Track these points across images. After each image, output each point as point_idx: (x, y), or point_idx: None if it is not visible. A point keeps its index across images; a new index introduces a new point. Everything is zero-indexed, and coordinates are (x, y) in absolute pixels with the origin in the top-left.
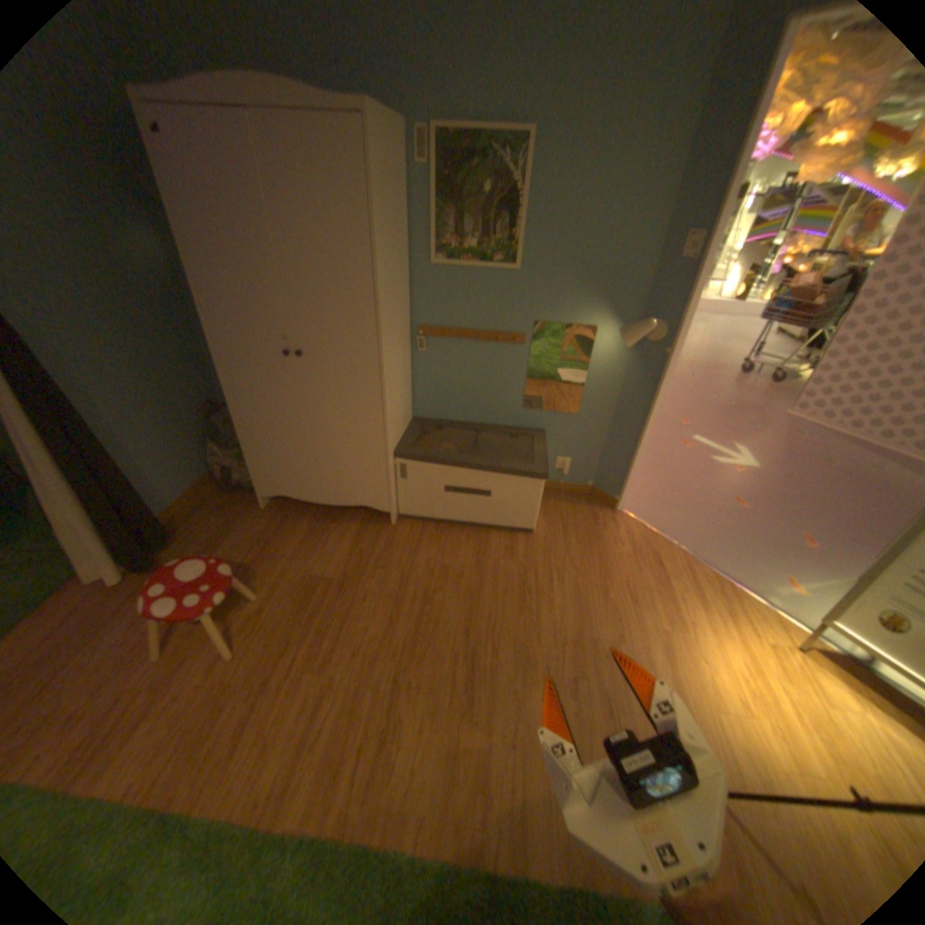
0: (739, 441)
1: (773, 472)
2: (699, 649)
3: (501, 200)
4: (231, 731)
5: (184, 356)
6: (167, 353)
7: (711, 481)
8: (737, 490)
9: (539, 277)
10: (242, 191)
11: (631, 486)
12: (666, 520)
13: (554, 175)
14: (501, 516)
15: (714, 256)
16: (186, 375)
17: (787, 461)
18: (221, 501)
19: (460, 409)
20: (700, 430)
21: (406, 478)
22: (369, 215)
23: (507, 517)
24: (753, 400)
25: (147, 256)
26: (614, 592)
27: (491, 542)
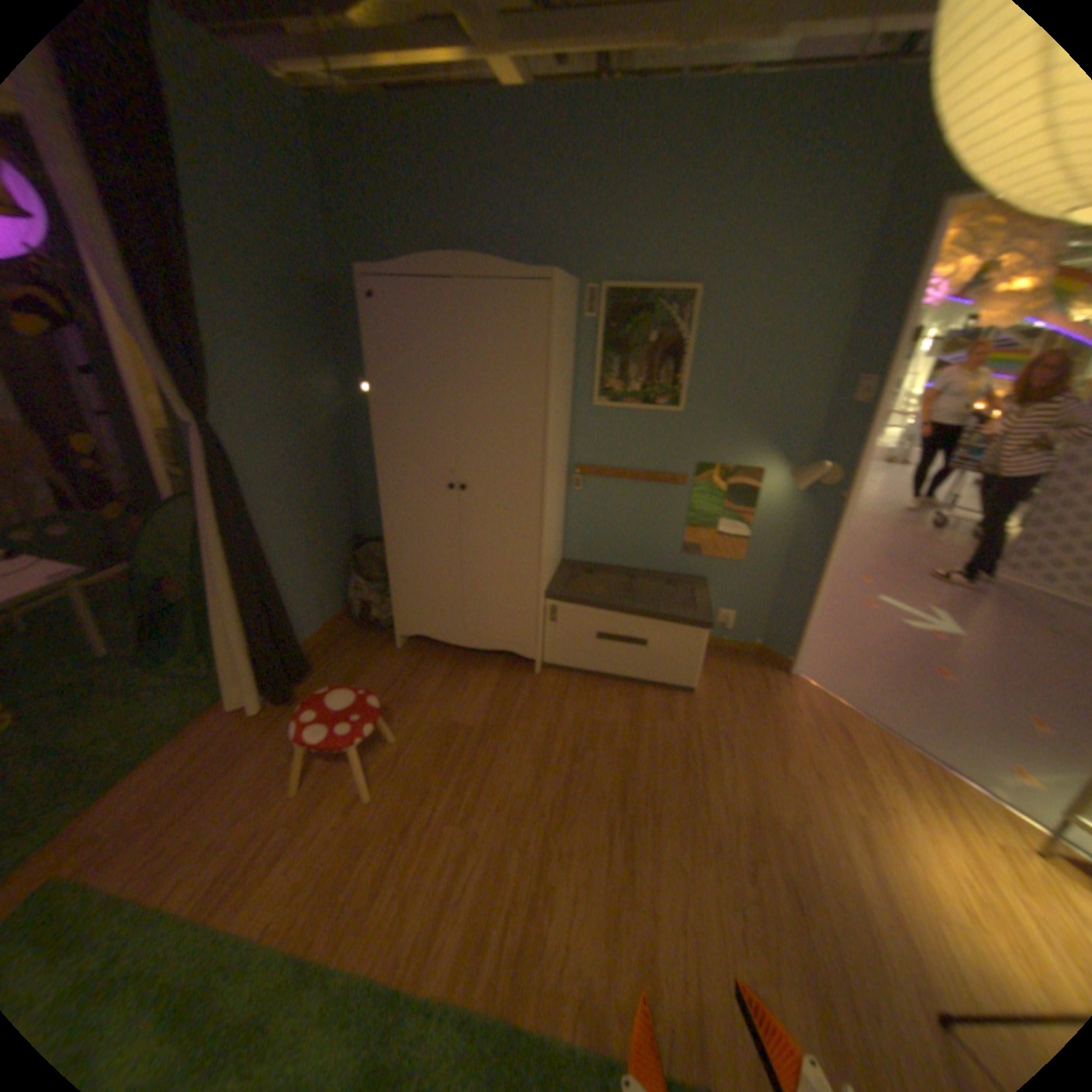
0: (938, 604)
1: (984, 641)
2: (905, 842)
3: (666, 348)
4: (368, 879)
5: (340, 489)
6: (327, 486)
7: (906, 648)
8: (939, 660)
9: (703, 419)
10: (433, 343)
11: (808, 646)
12: (852, 689)
13: (719, 326)
14: (657, 670)
15: (890, 400)
16: (339, 507)
17: (1001, 631)
18: (355, 638)
19: (613, 551)
20: (888, 590)
21: (555, 621)
22: (547, 363)
23: (664, 671)
24: (951, 558)
25: (326, 397)
26: (795, 766)
27: (646, 699)
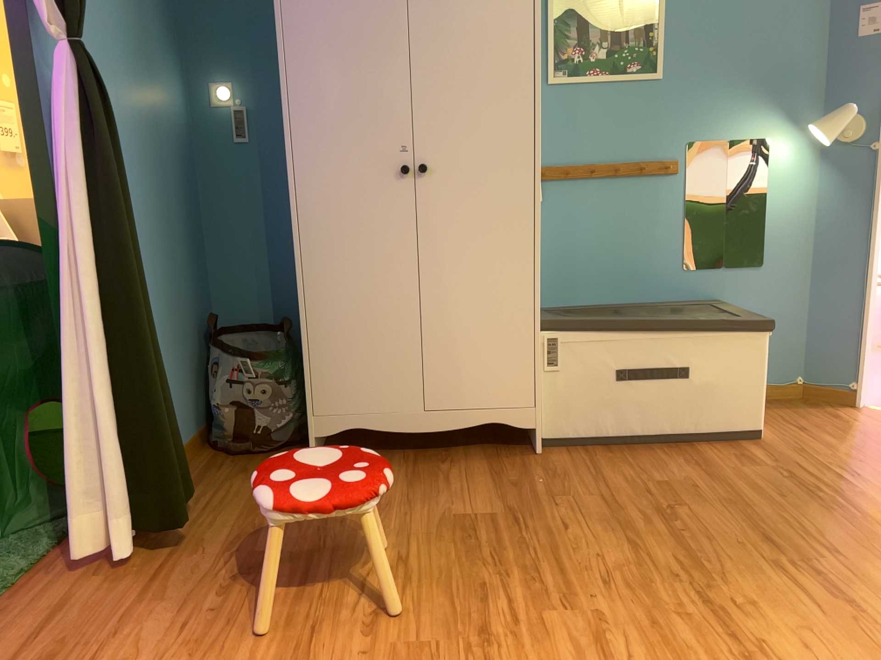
0: None
1: None
2: None
3: (633, 2)
4: None
5: (193, 239)
6: (180, 227)
7: None
8: None
9: (687, 85)
10: None
11: (869, 365)
12: None
13: None
14: (705, 412)
15: None
16: (193, 266)
17: None
18: (234, 459)
19: (592, 283)
20: None
21: (555, 363)
22: None
23: (715, 412)
24: None
25: (177, 101)
26: None
27: (702, 454)
